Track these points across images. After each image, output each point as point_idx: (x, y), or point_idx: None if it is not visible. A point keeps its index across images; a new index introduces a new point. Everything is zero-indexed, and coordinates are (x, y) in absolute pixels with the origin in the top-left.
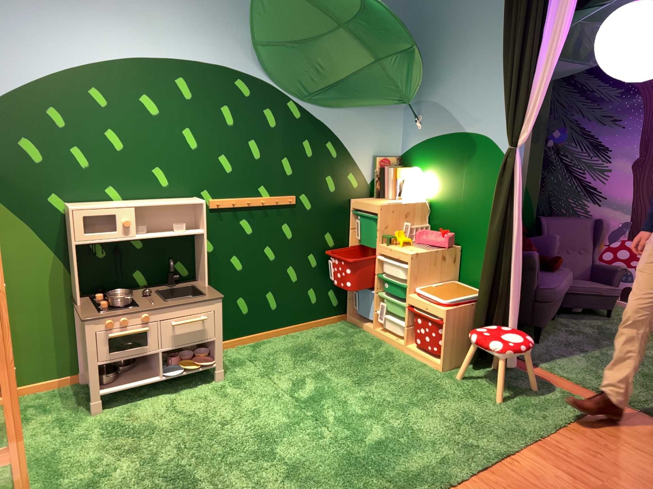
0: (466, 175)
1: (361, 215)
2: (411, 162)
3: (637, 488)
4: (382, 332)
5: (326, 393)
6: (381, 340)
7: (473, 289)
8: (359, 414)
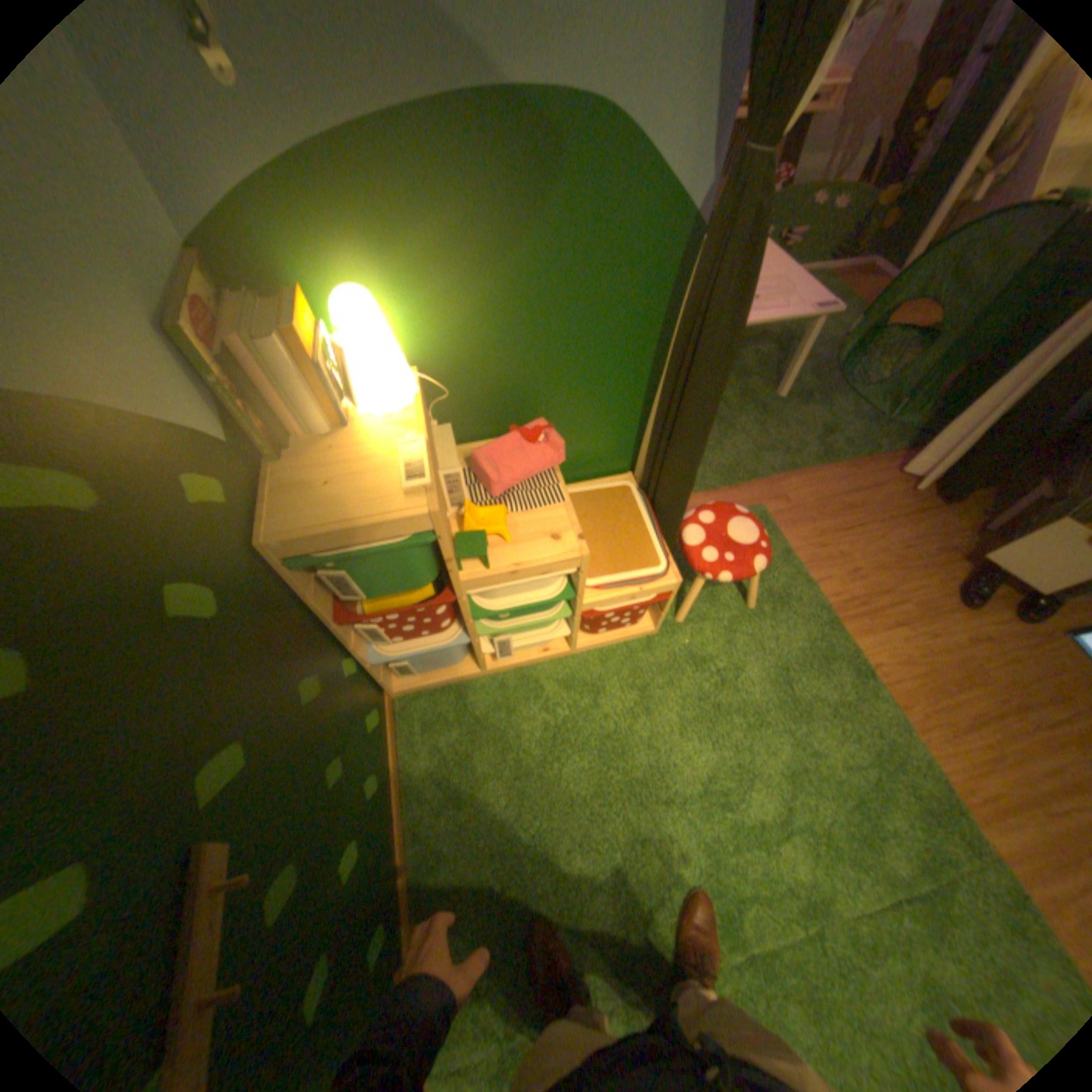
0: (531, 258)
1: (348, 560)
2: (267, 259)
3: (912, 578)
4: (500, 659)
5: (697, 875)
6: (512, 670)
7: (603, 488)
8: (774, 837)
